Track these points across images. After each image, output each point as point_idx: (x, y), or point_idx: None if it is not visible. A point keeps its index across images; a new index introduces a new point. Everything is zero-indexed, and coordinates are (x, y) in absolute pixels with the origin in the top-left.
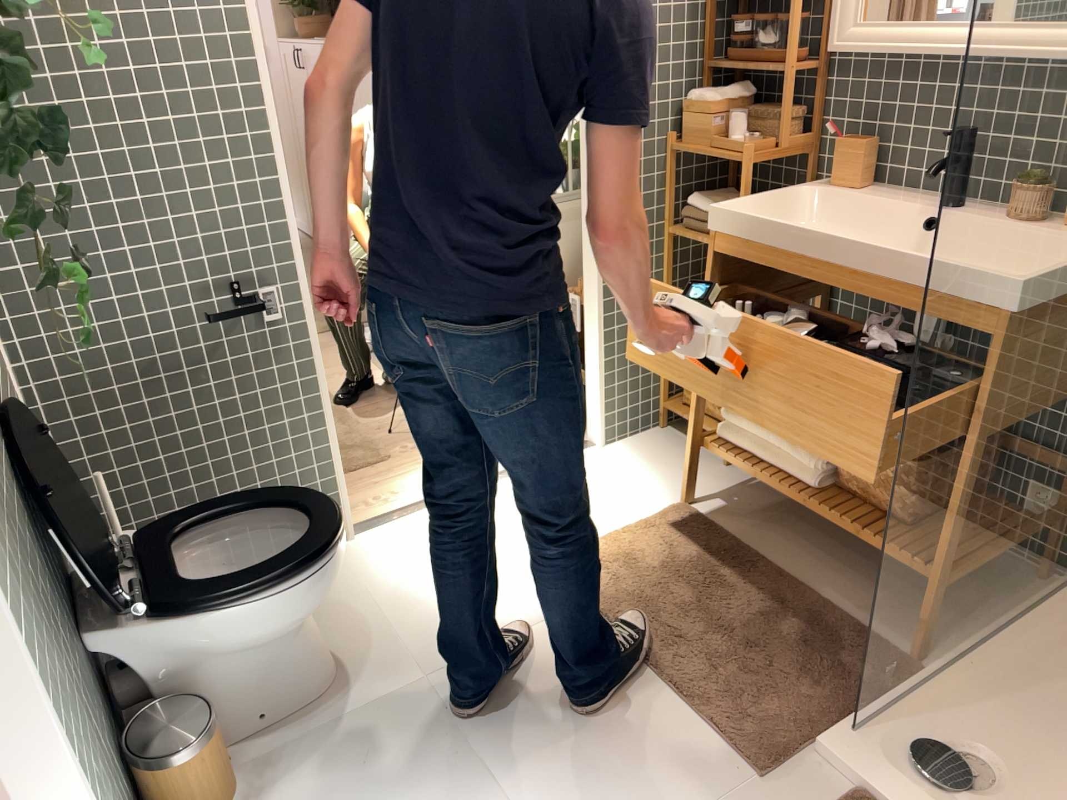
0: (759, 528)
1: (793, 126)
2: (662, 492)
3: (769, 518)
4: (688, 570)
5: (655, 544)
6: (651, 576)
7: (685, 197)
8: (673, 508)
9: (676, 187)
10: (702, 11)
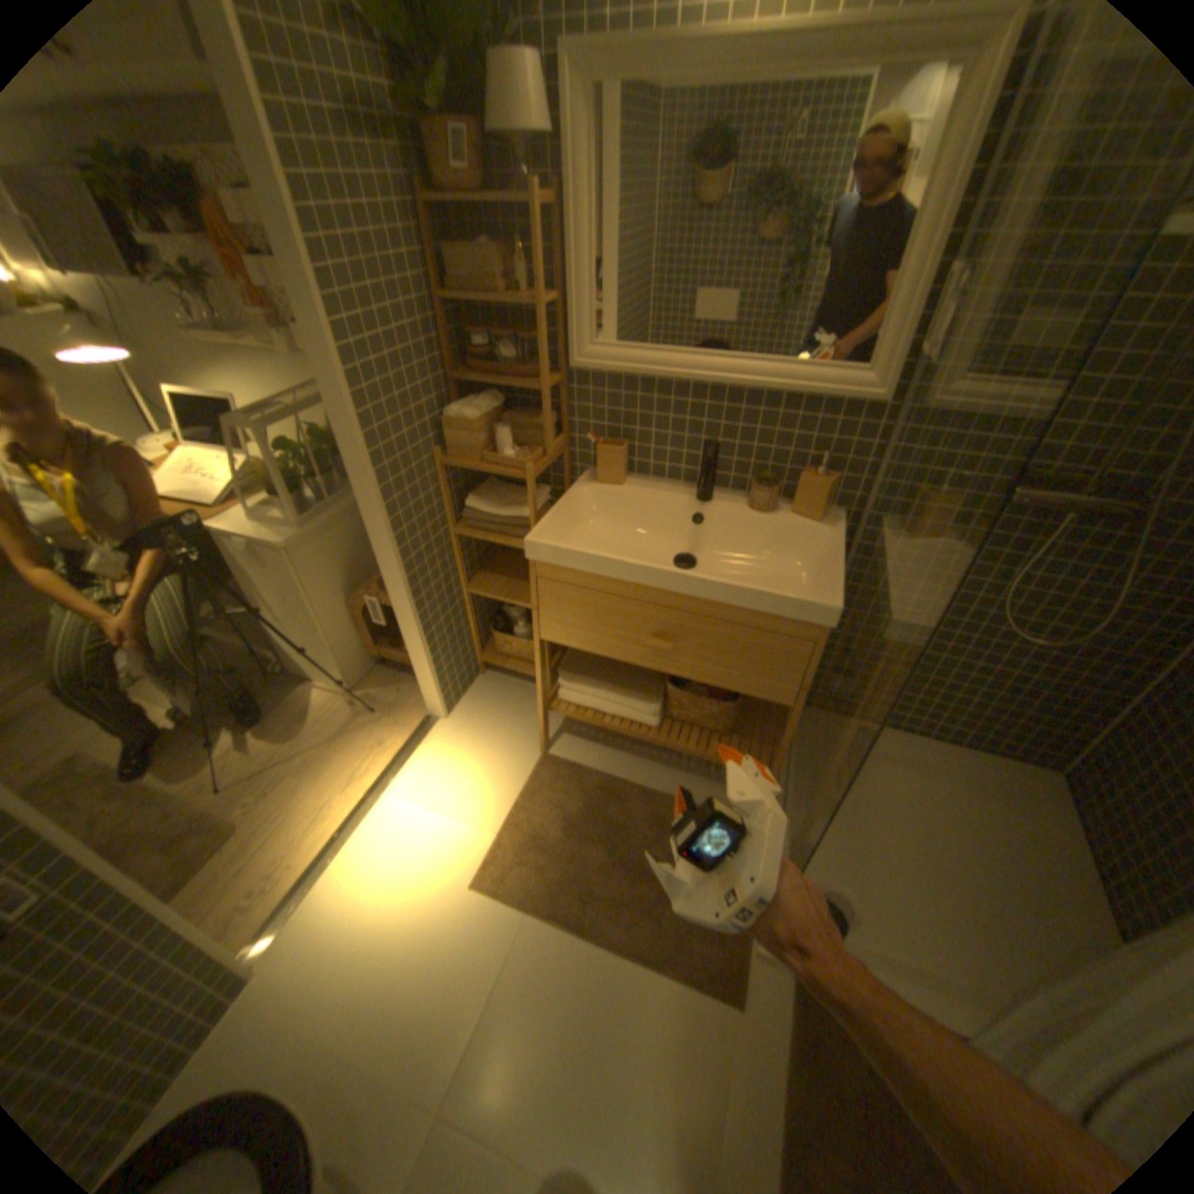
0: (608, 753)
1: (541, 424)
2: (520, 748)
3: (607, 738)
4: (584, 826)
5: (546, 811)
6: (562, 850)
7: (458, 497)
8: (539, 764)
9: (450, 493)
10: (434, 321)
